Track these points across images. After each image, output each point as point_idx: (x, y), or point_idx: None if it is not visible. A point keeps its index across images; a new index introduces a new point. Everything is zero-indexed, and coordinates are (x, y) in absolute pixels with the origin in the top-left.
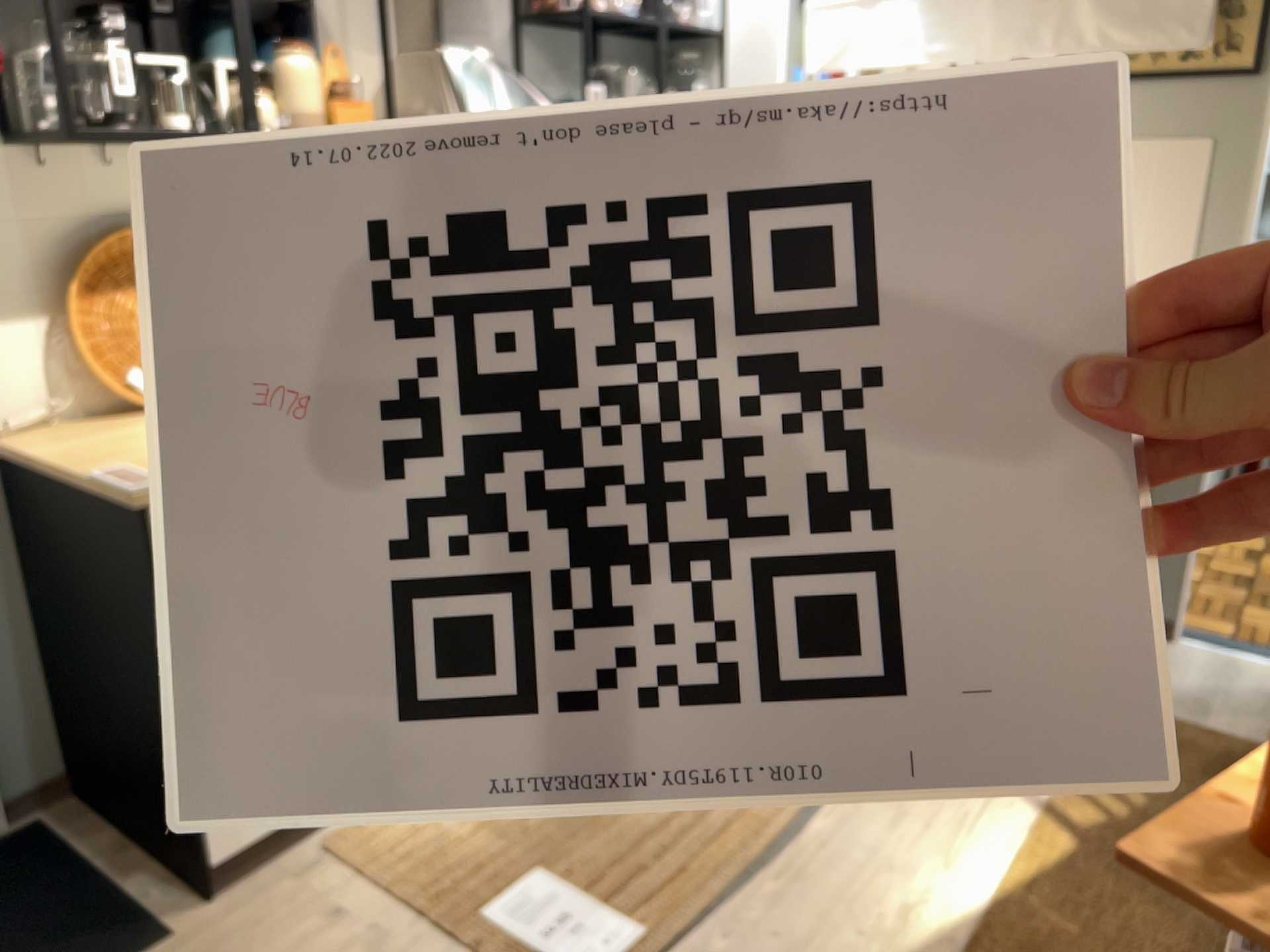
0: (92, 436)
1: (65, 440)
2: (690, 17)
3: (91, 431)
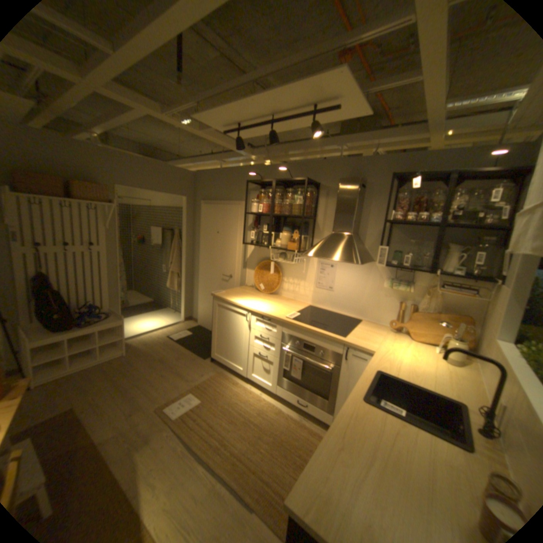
0: (245, 290)
1: (244, 288)
2: (490, 220)
3: (249, 289)
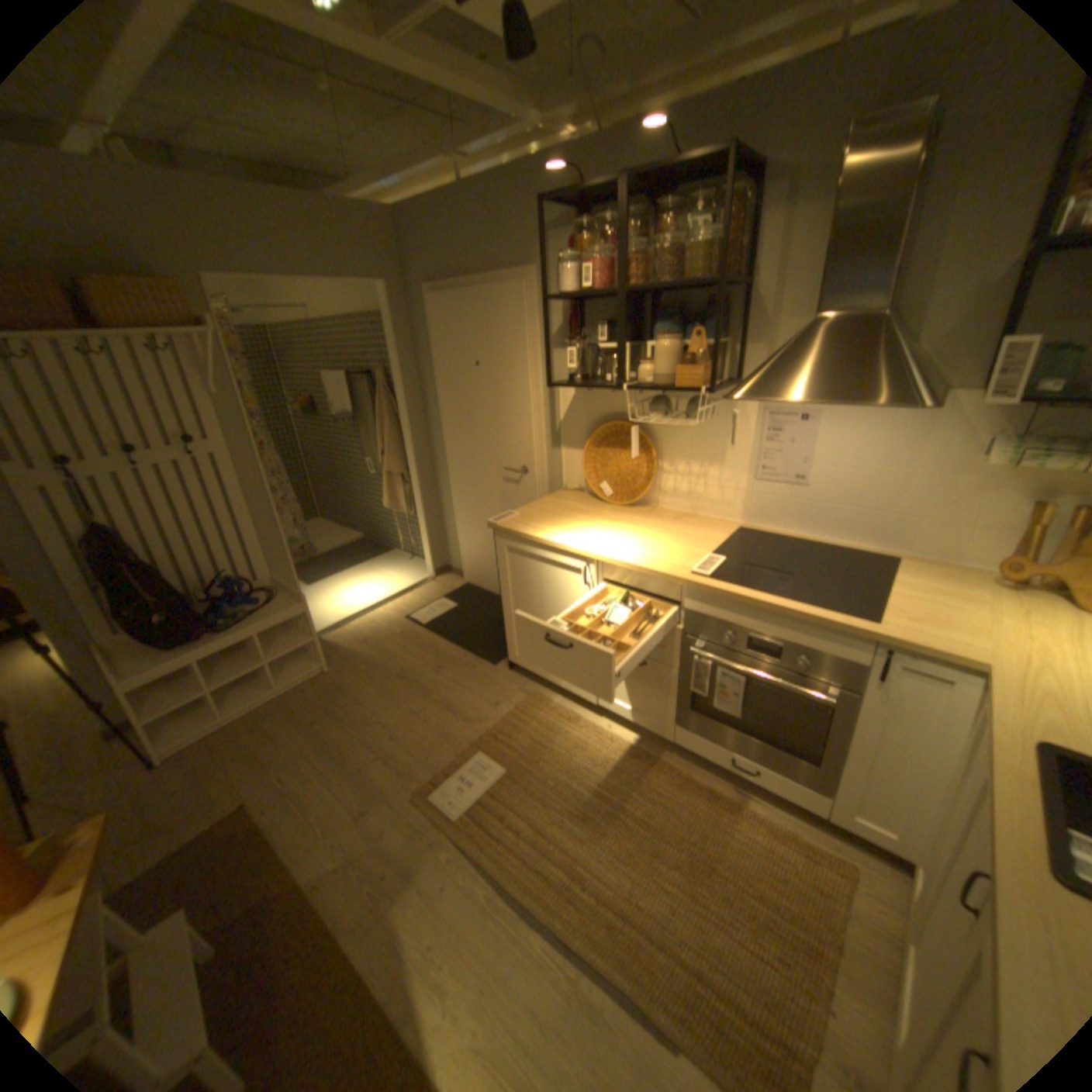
0: (567, 501)
1: (562, 499)
2: None
3: (575, 499)
